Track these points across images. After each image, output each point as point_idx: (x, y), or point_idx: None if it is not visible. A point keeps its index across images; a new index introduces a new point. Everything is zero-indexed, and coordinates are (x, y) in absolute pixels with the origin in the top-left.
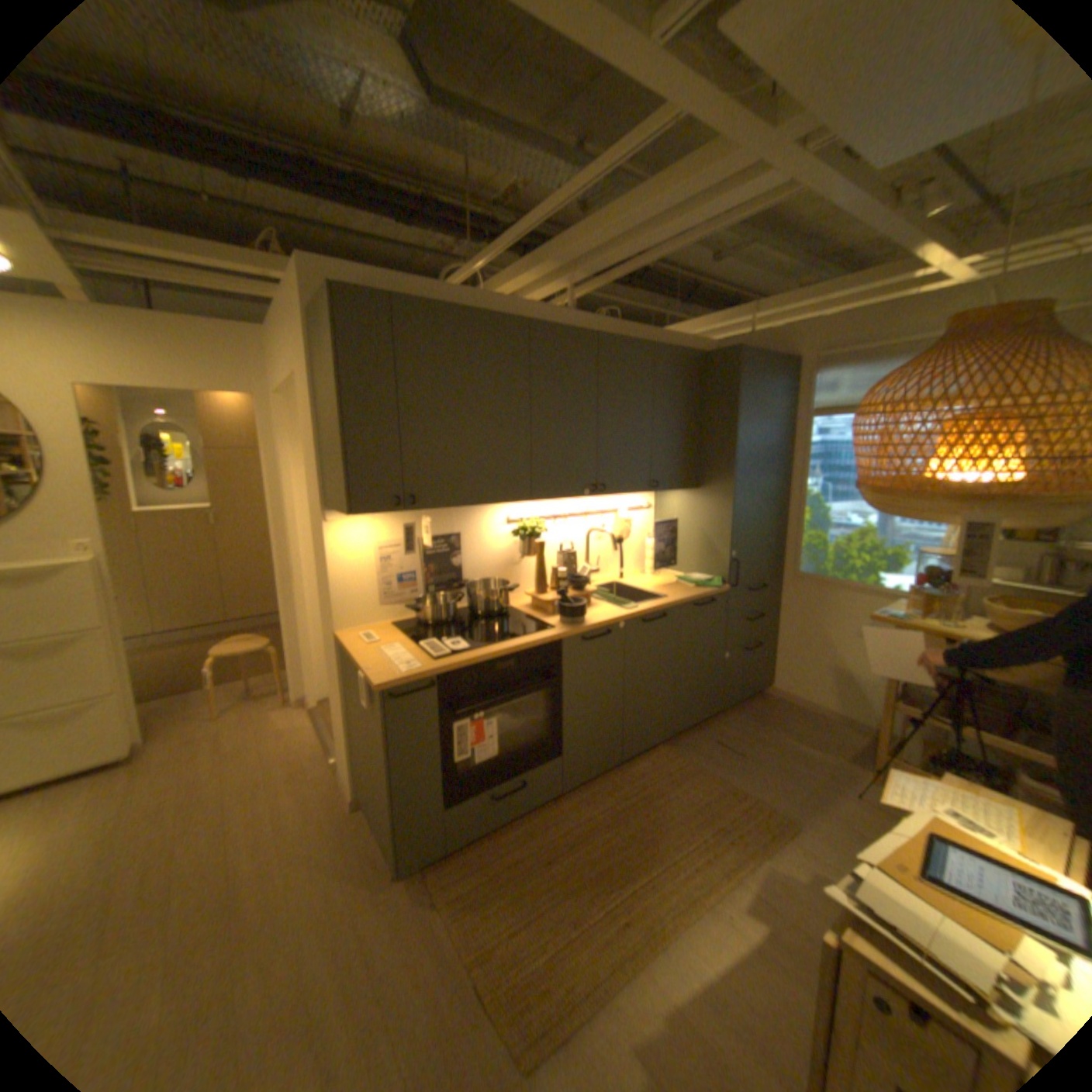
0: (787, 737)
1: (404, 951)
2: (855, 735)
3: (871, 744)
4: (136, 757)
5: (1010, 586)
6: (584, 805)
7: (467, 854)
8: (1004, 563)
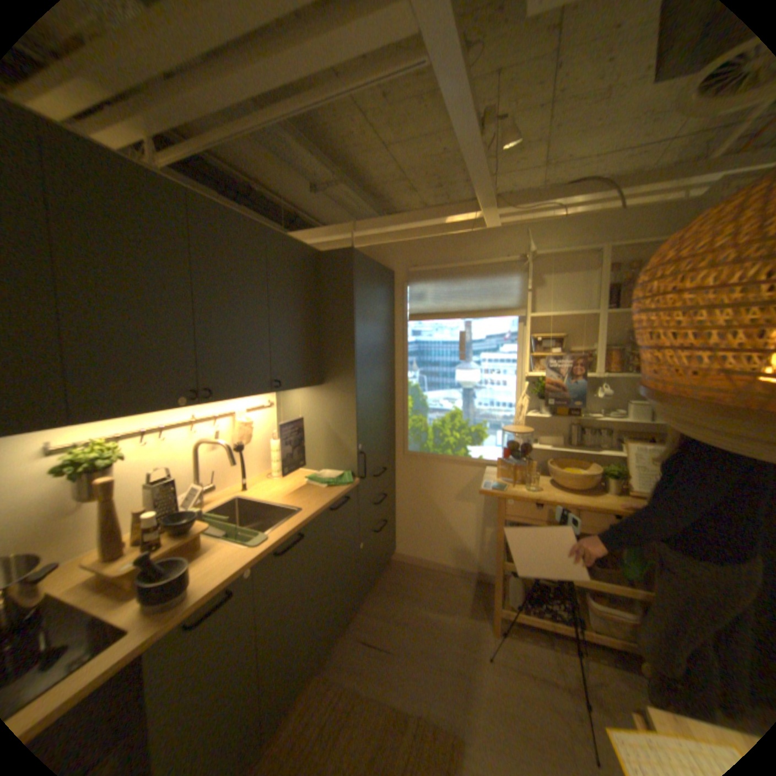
0: (418, 608)
1: None
2: (463, 583)
3: (476, 588)
4: None
5: (552, 448)
6: None
7: None
8: (547, 432)
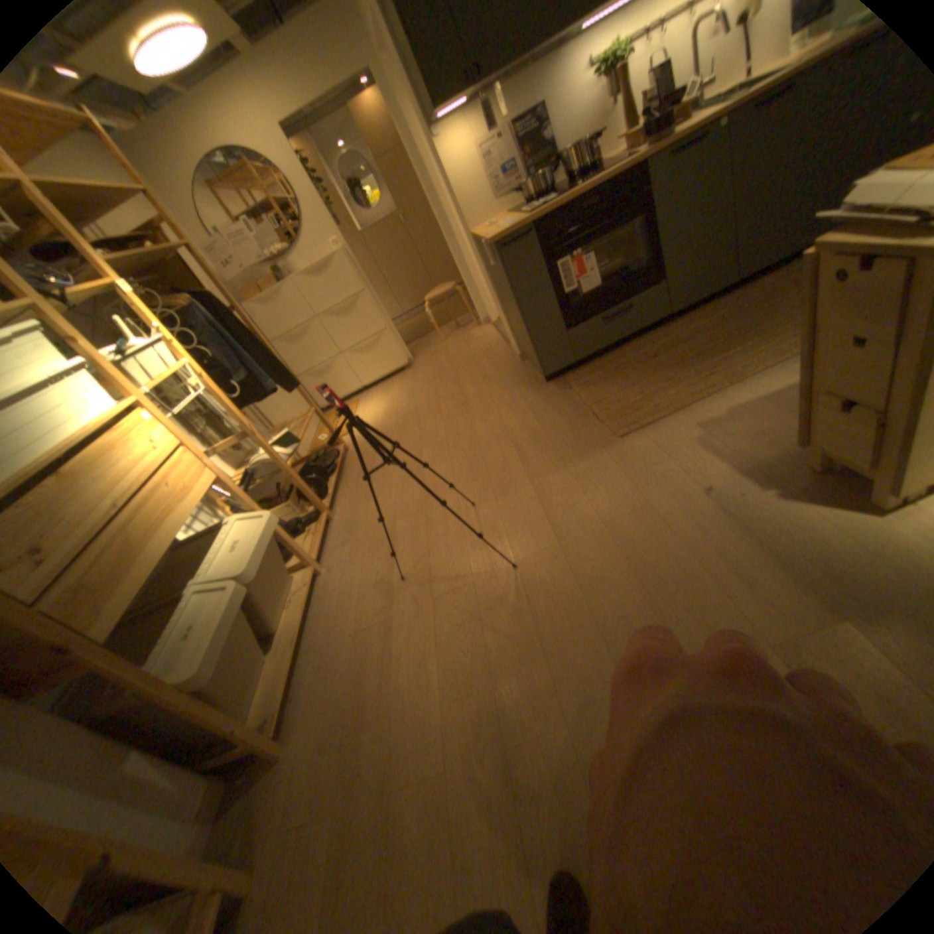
0: None
1: (552, 404)
2: None
3: None
4: (411, 362)
5: None
6: (694, 319)
7: (593, 362)
8: None
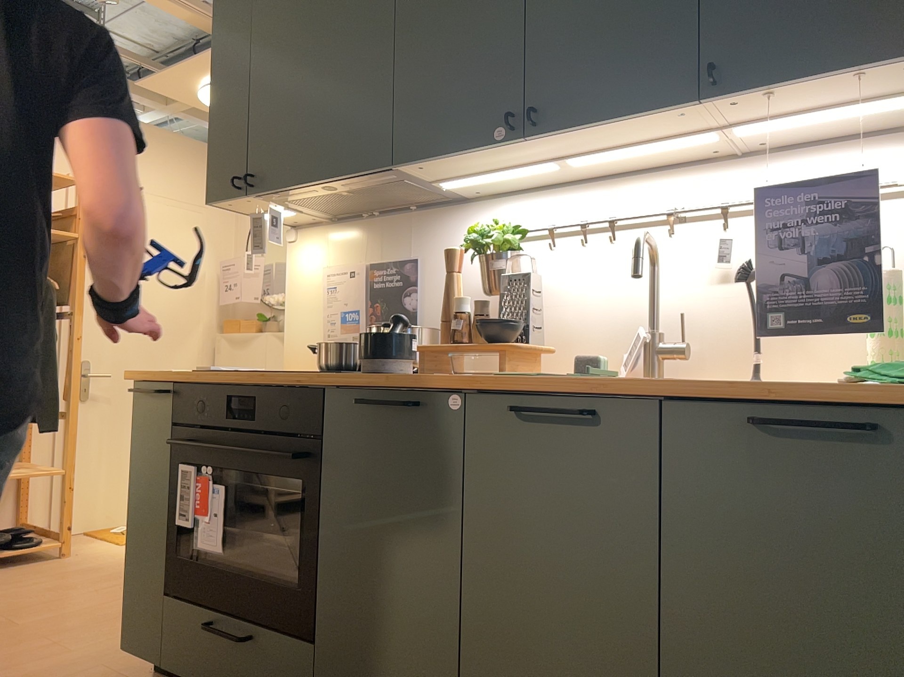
0: None
1: None
2: None
3: None
4: None
5: None
6: None
7: None
8: None
